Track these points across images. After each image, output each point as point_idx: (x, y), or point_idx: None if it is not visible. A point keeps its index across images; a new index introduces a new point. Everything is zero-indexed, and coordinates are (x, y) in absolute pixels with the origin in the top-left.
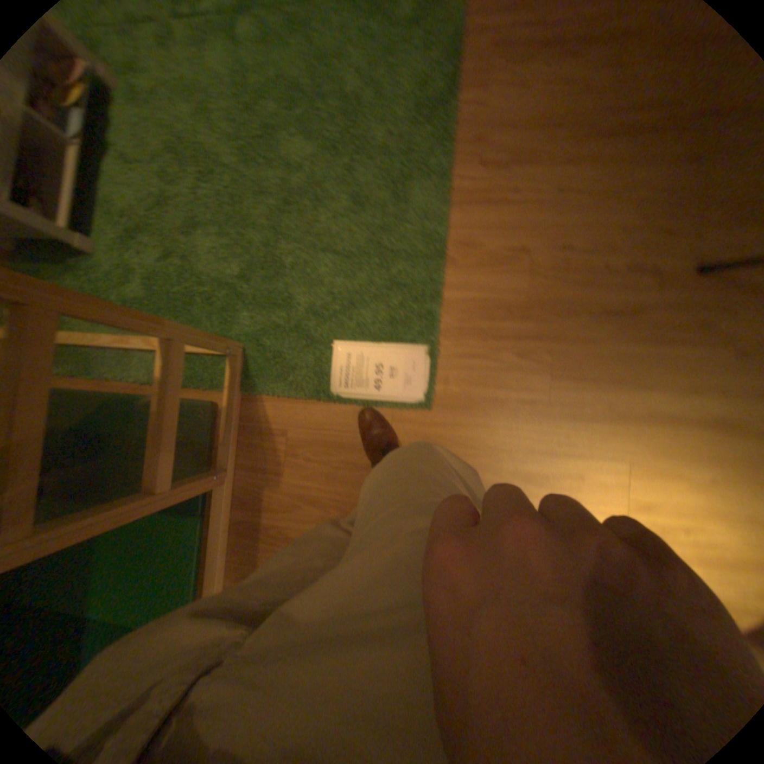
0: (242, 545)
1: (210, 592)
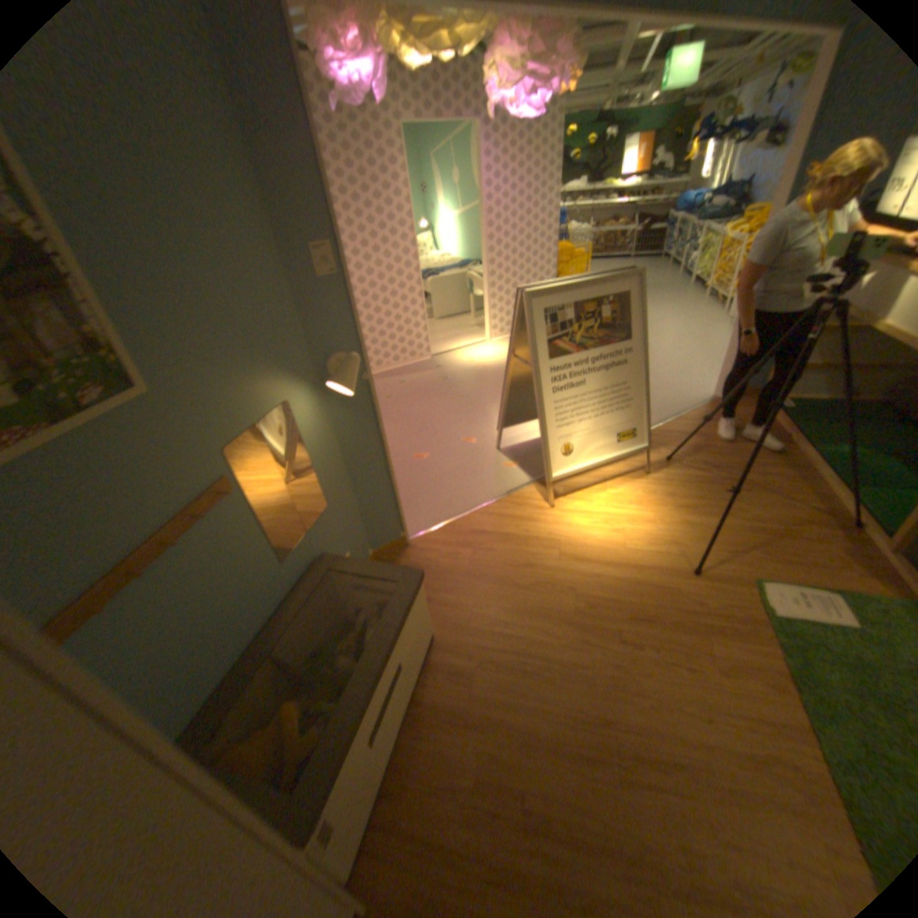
0: (844, 523)
1: (850, 502)
